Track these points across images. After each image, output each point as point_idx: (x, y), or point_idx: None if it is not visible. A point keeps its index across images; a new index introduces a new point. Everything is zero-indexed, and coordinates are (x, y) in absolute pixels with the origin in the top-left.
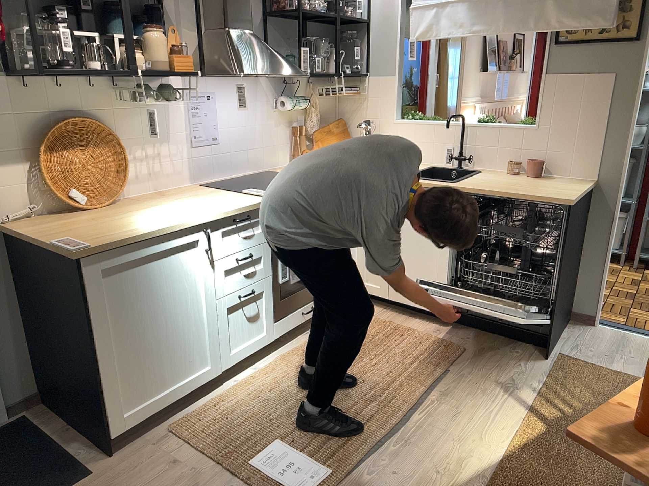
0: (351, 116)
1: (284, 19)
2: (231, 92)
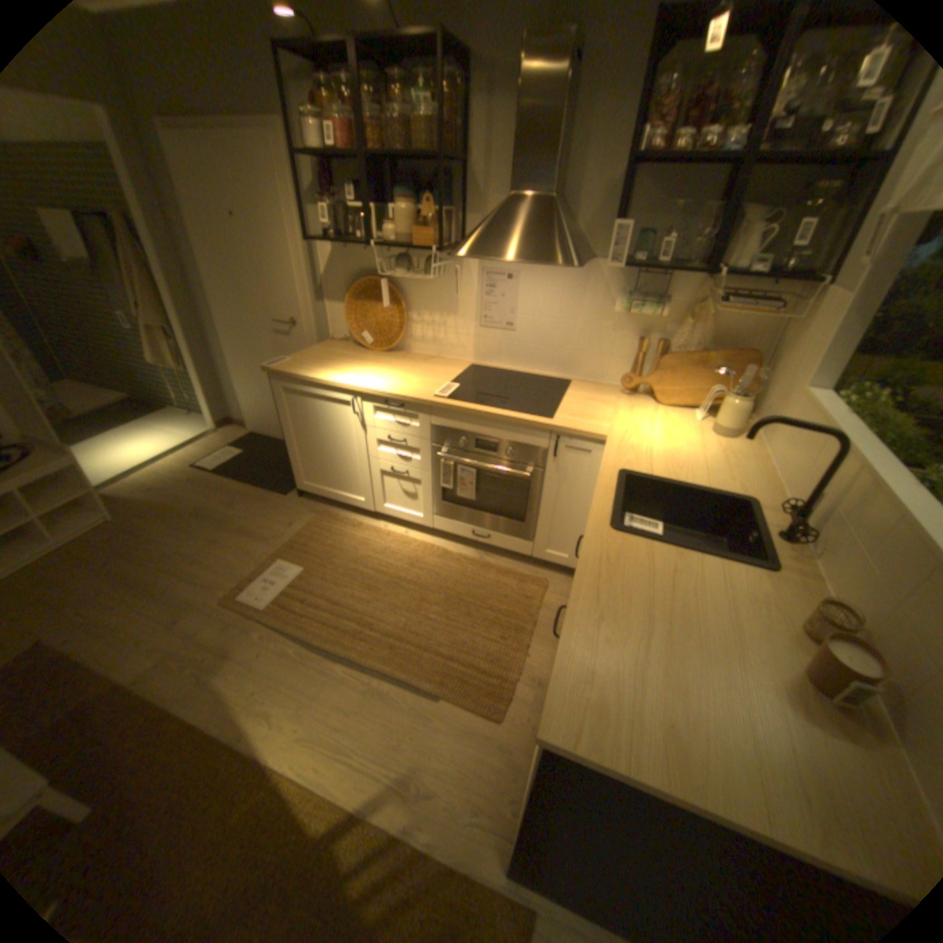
0: (784, 352)
1: (678, 165)
2: (544, 273)
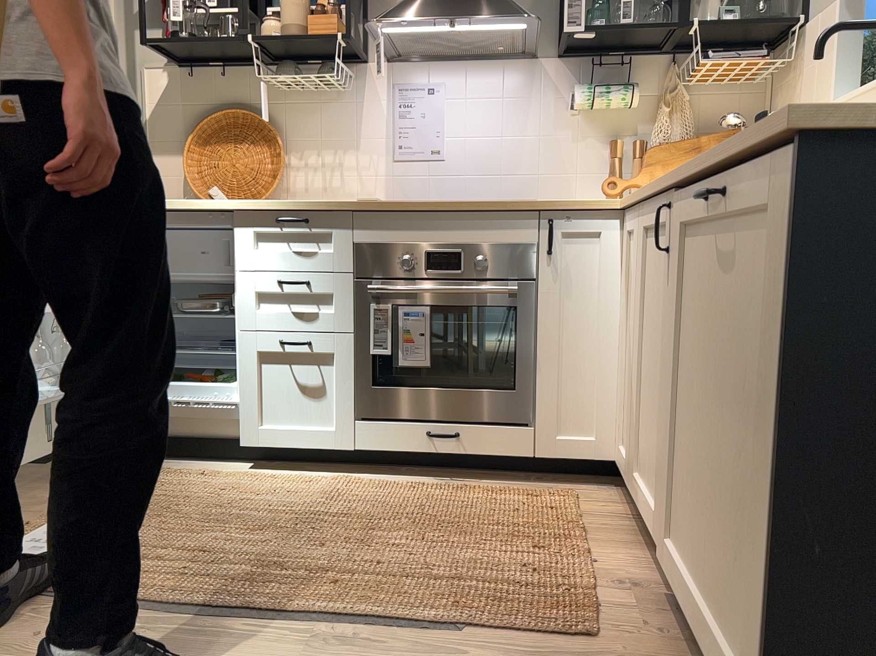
0: None
1: None
2: (475, 82)
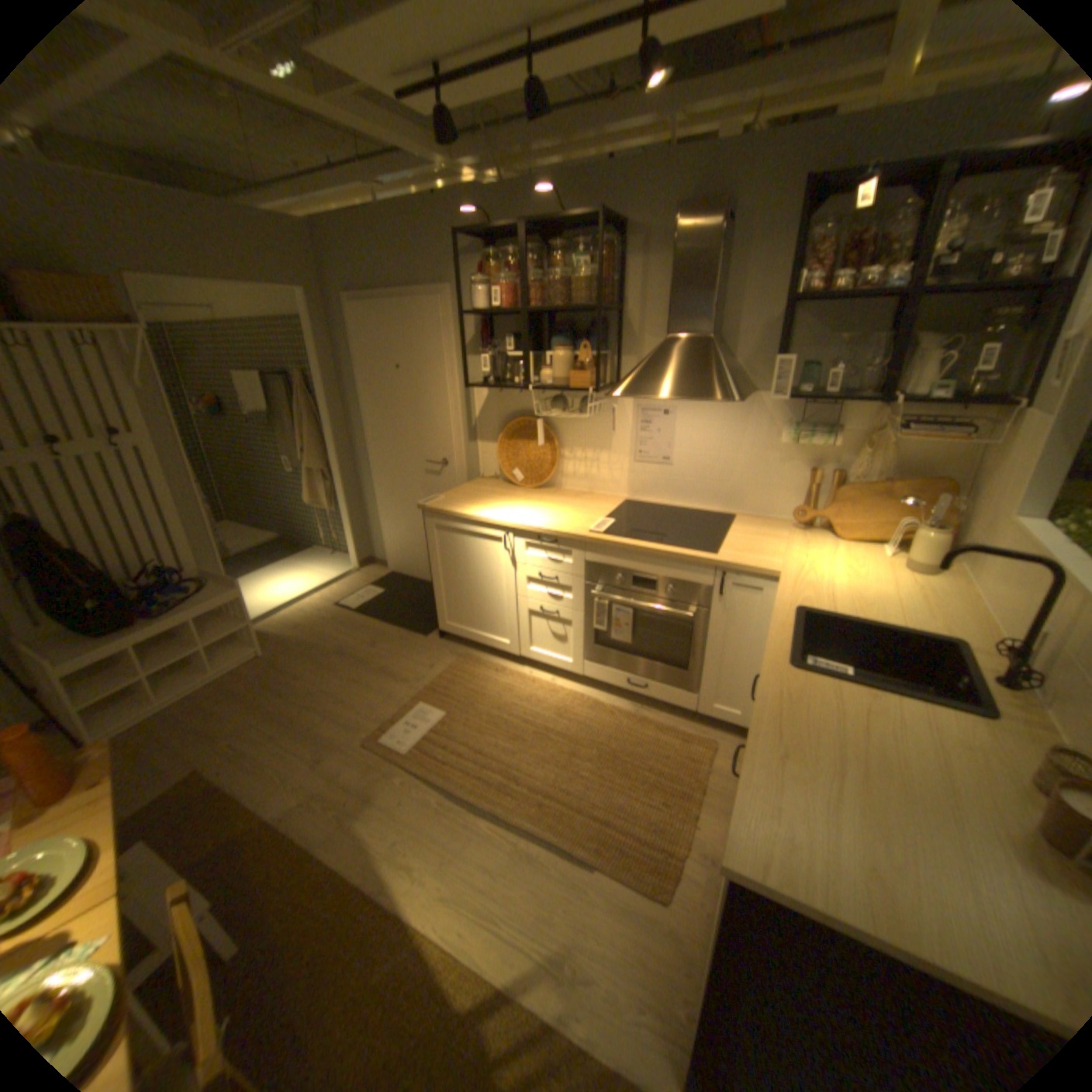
0: (986, 480)
1: (840, 300)
2: (702, 407)
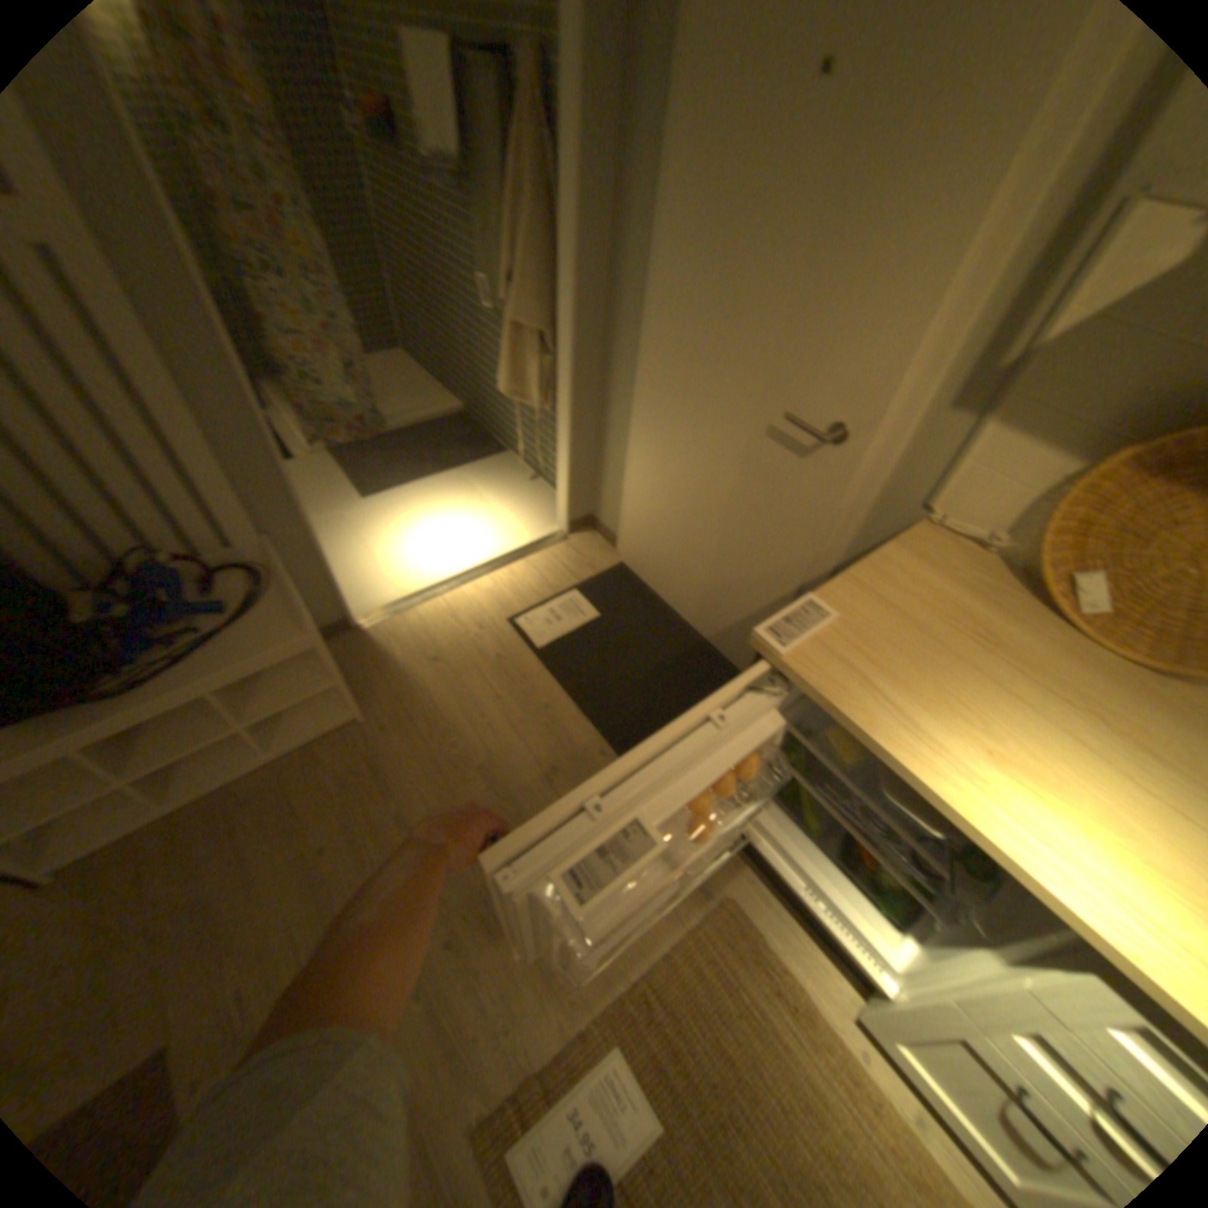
0: None
1: None
2: None
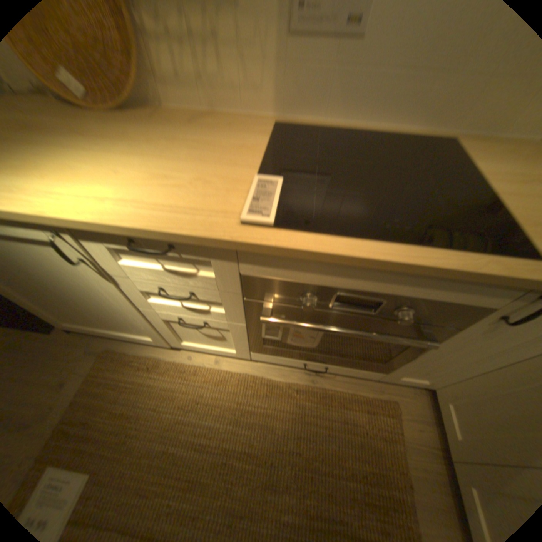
0: None
1: None
2: None
